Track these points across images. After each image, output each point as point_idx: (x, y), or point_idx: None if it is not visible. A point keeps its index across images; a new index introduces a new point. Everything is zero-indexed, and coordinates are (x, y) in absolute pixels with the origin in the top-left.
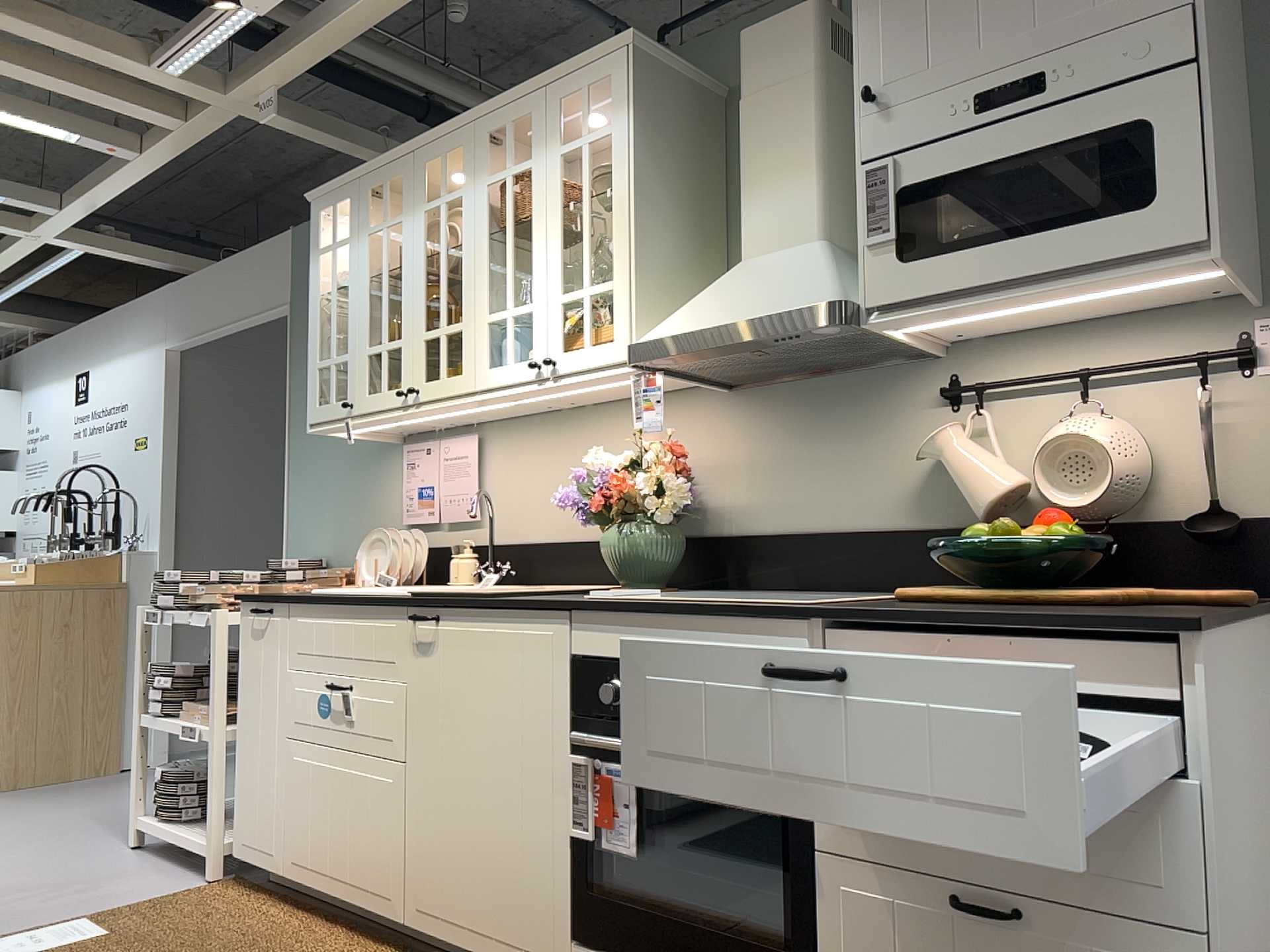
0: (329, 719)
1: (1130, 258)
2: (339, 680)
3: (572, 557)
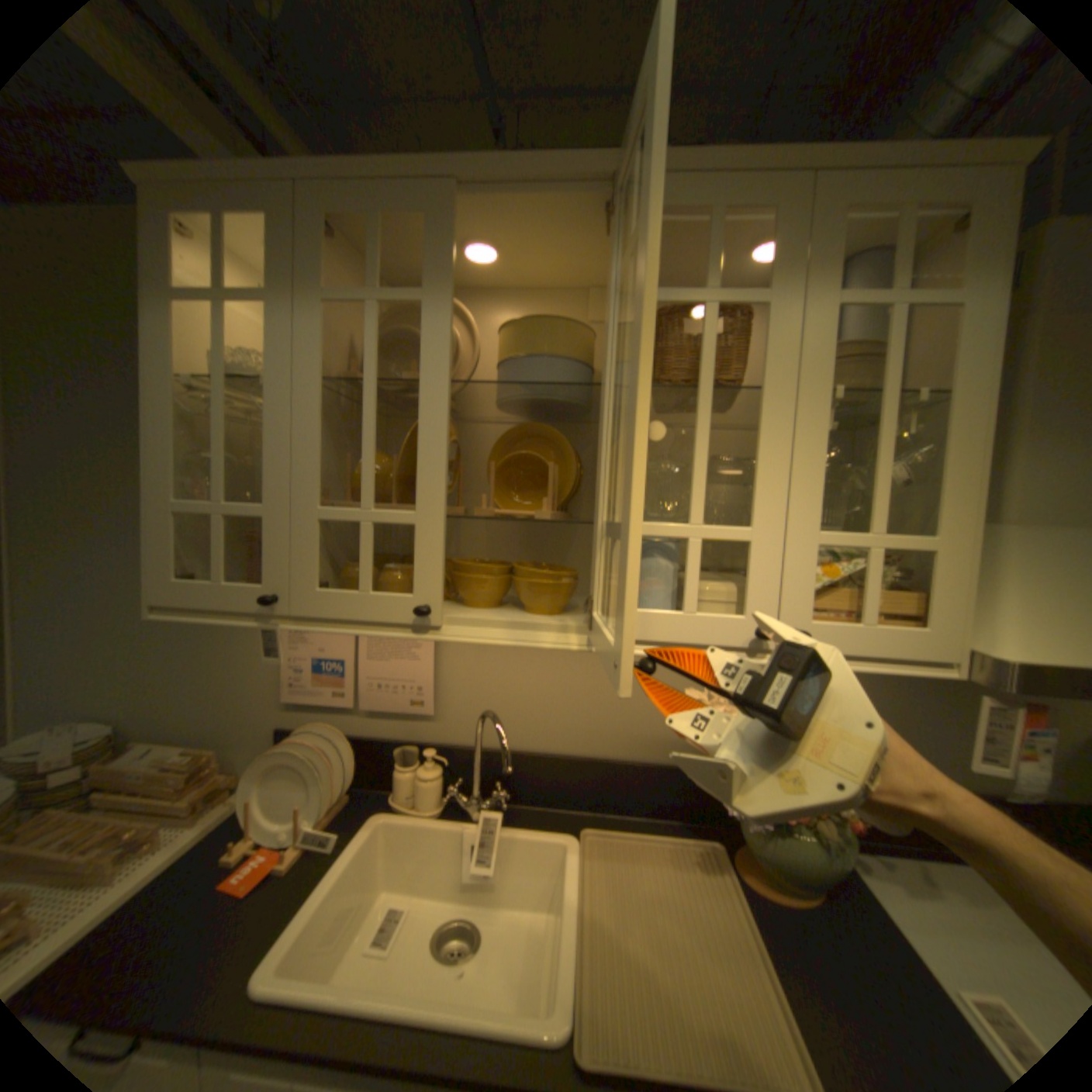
0: None
1: None
2: None
3: (595, 777)
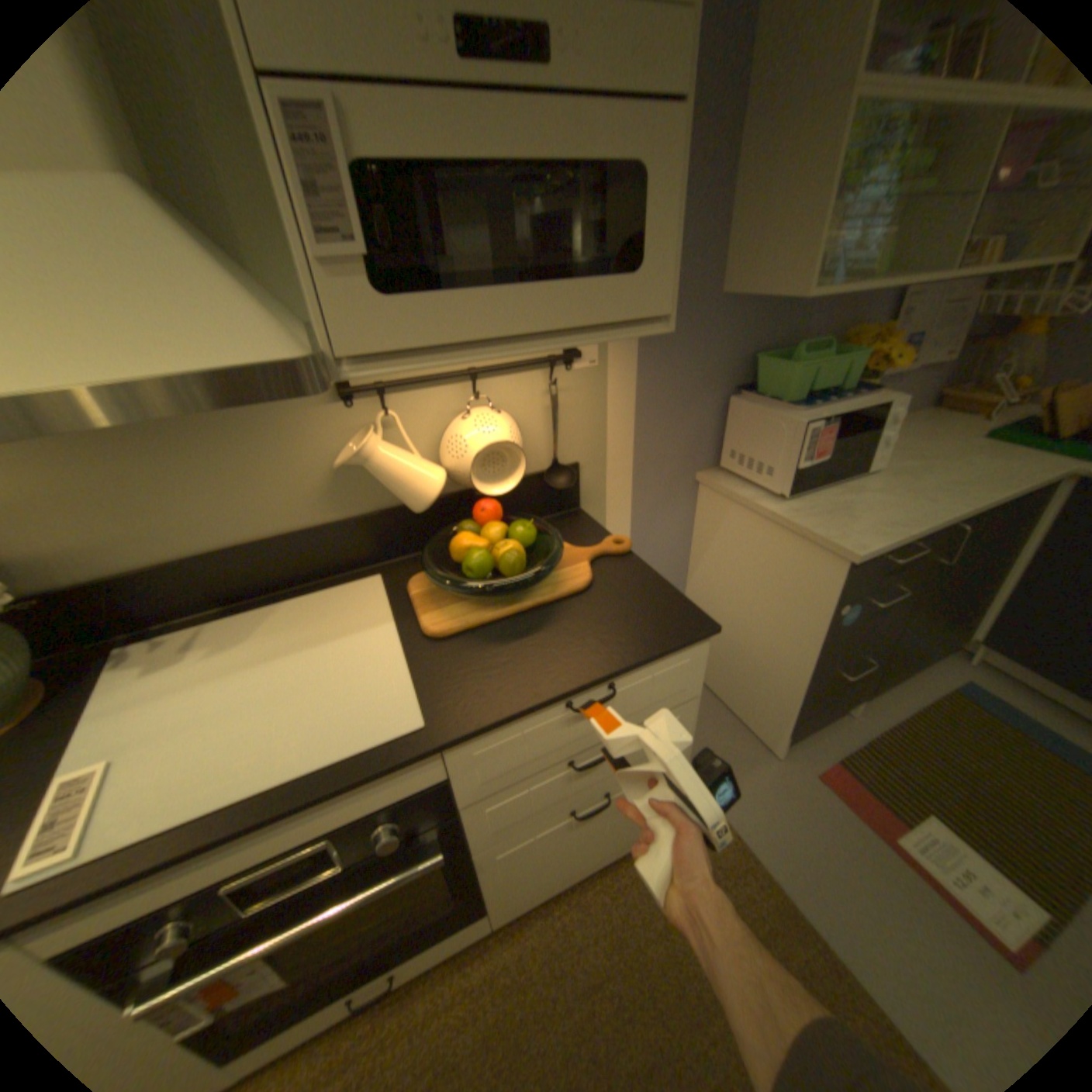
0: None
1: (612, 319)
2: None
3: None
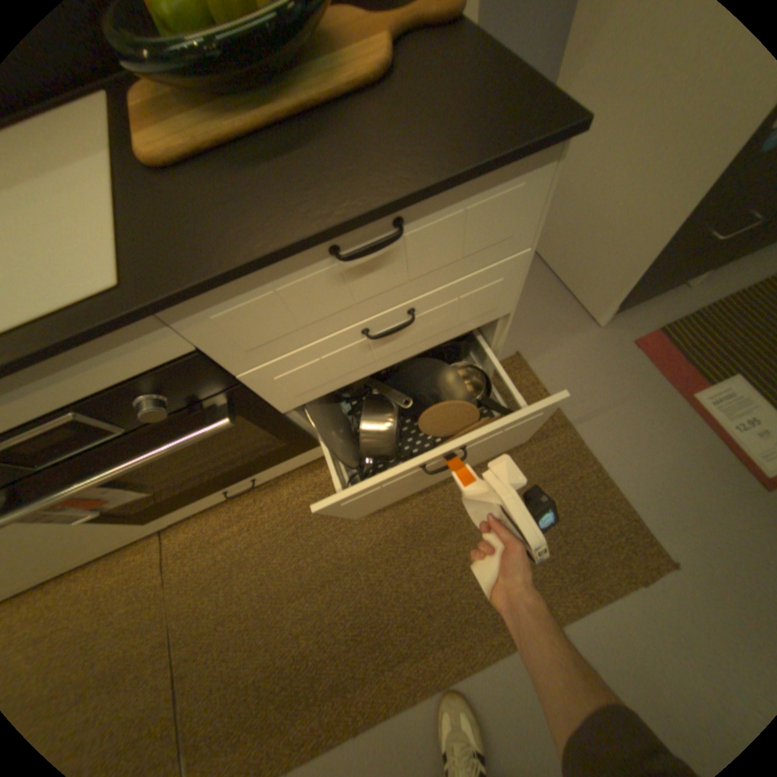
0: None
1: None
2: None
3: None
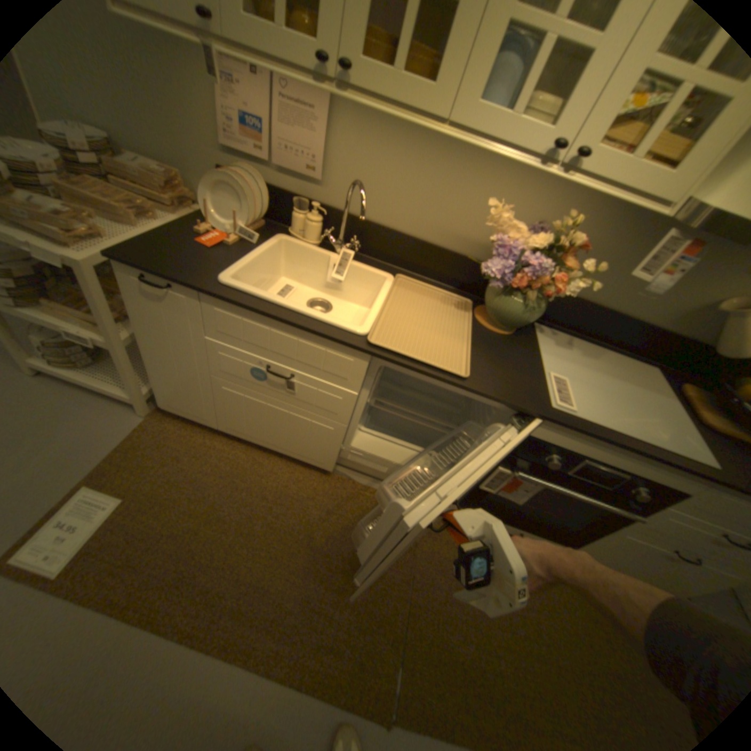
0: (267, 383)
1: None
2: (277, 366)
3: (414, 249)
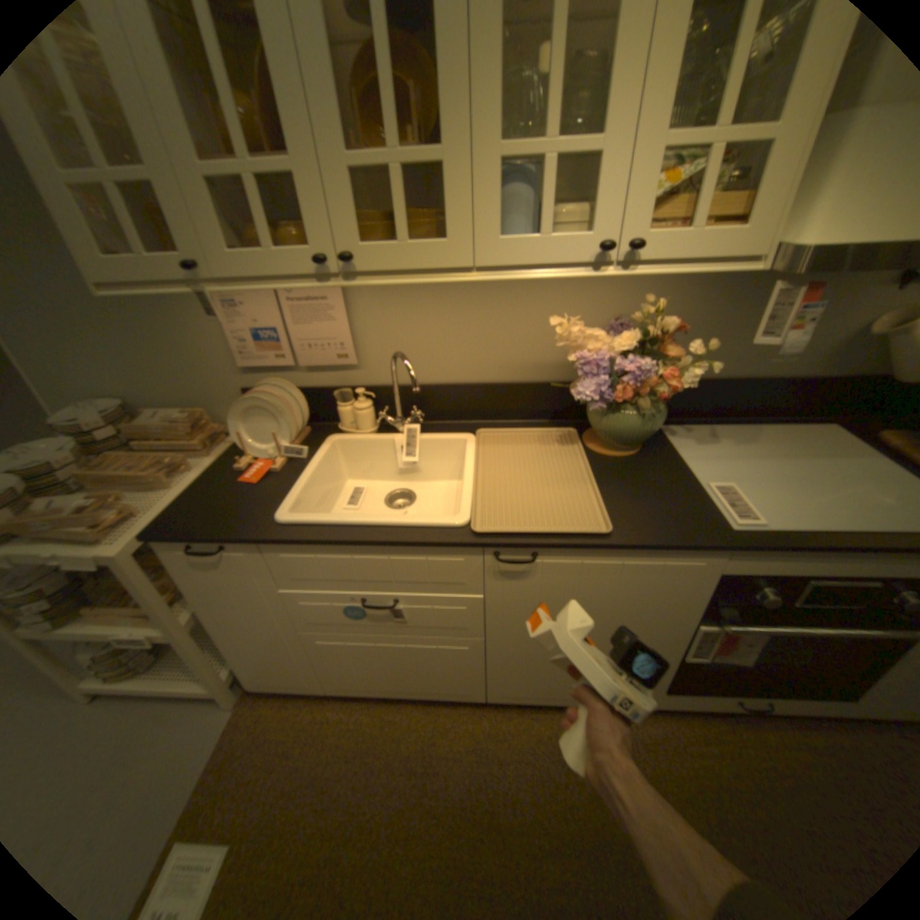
0: (366, 621)
1: None
2: (372, 597)
3: (484, 396)
